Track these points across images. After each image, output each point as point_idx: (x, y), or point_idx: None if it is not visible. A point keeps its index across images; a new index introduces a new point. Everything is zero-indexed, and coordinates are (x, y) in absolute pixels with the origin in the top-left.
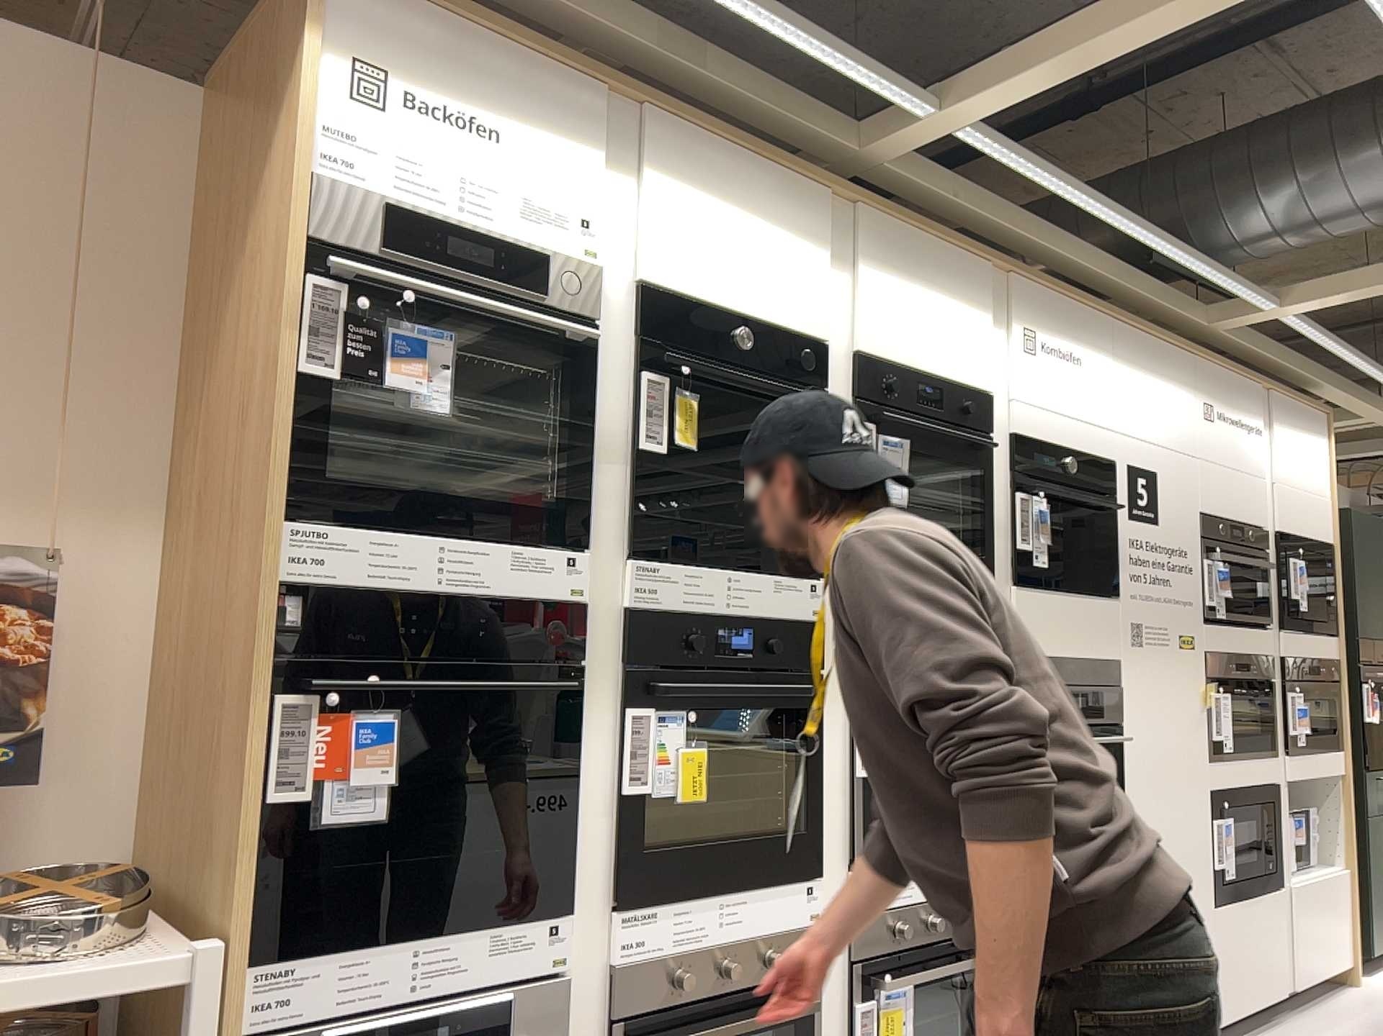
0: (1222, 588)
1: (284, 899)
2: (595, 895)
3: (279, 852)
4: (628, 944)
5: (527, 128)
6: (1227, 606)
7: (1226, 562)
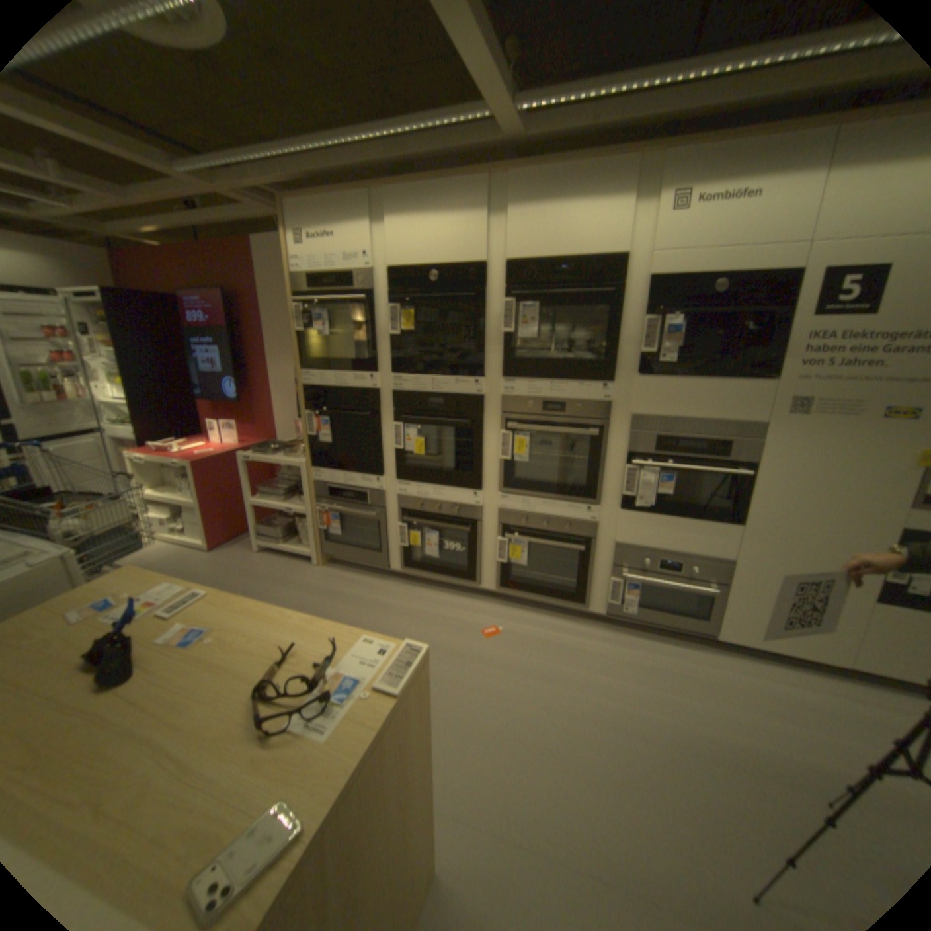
0: None
1: (321, 460)
2: (391, 479)
3: (308, 450)
4: (400, 495)
5: (337, 222)
6: None
7: None
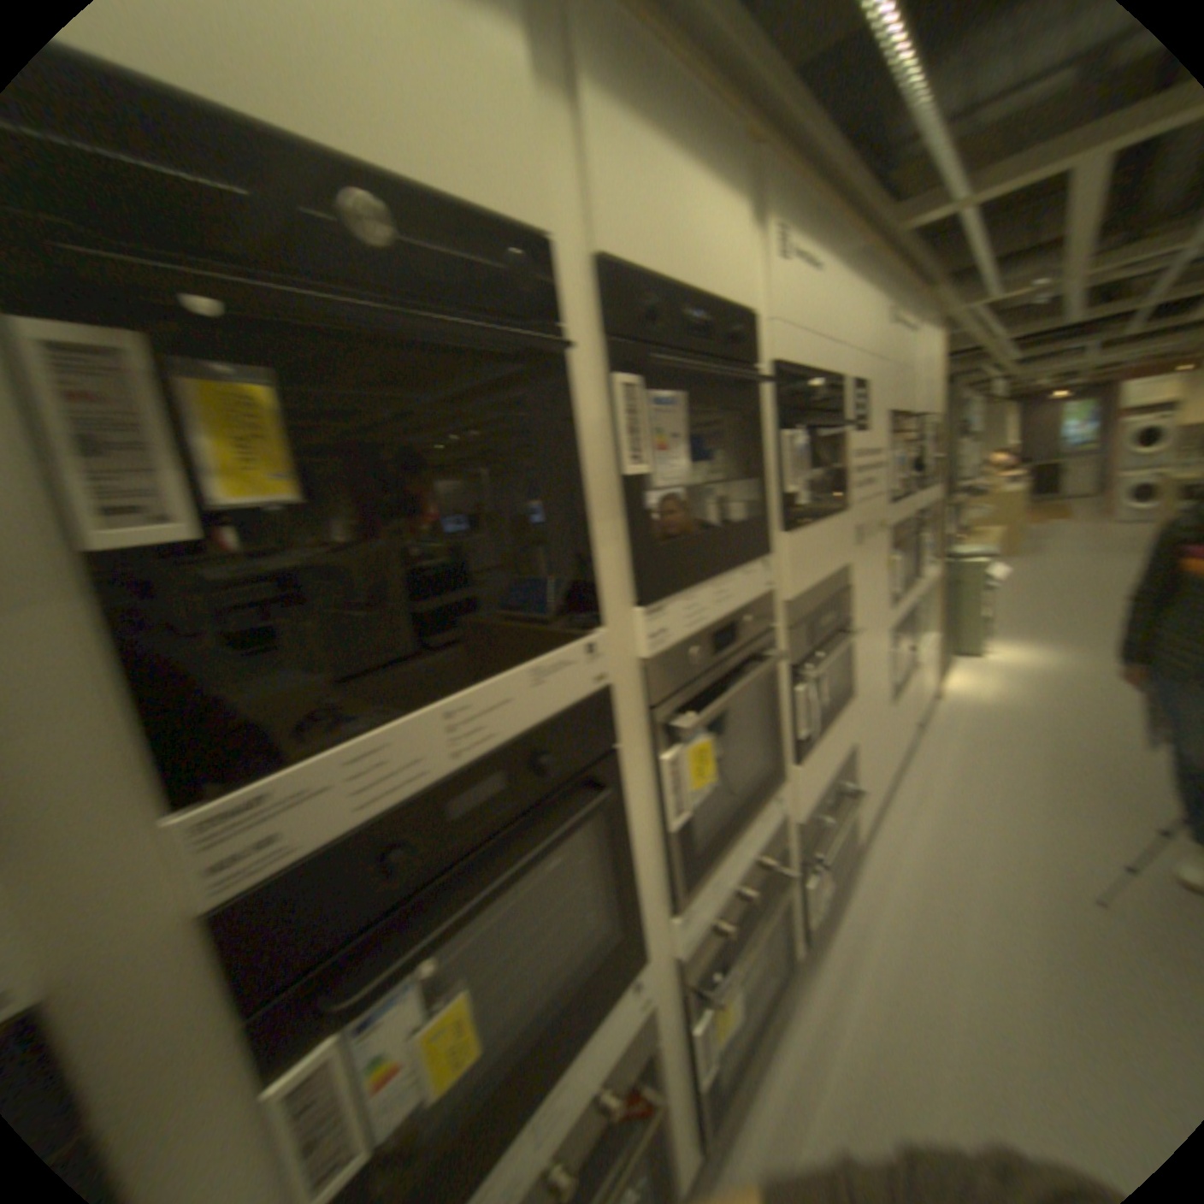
0: (905, 474)
1: None
2: None
3: None
4: None
5: None
6: (910, 488)
7: (911, 452)
